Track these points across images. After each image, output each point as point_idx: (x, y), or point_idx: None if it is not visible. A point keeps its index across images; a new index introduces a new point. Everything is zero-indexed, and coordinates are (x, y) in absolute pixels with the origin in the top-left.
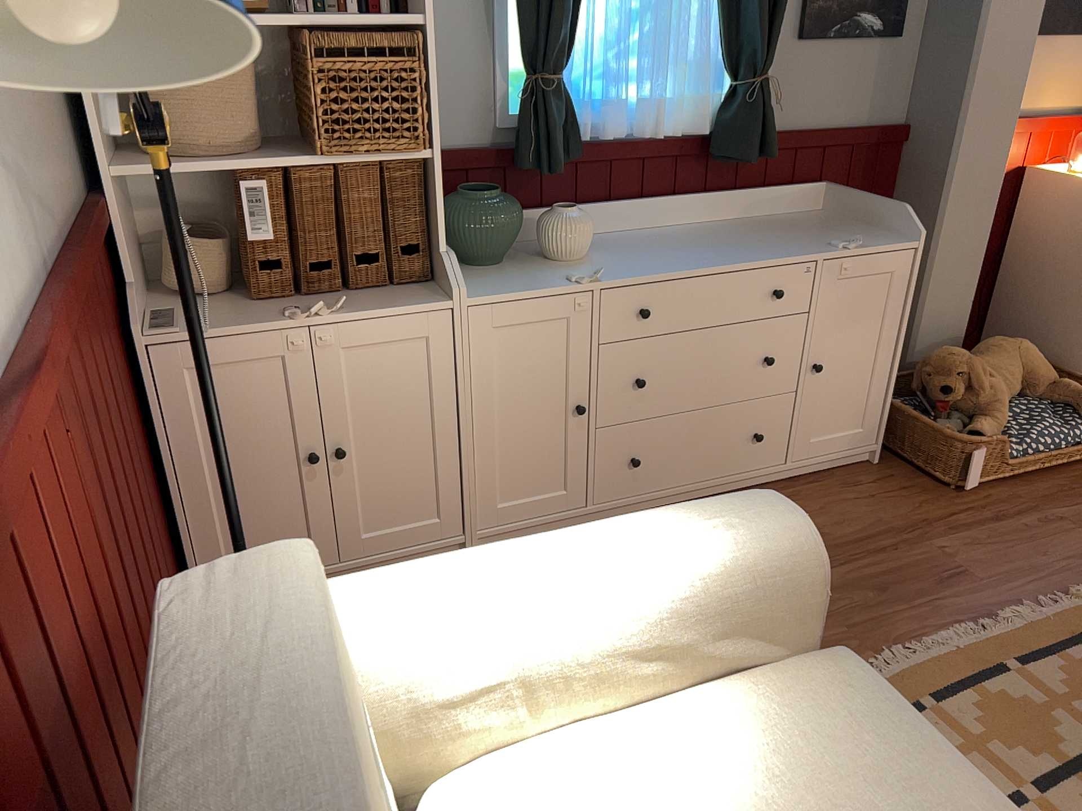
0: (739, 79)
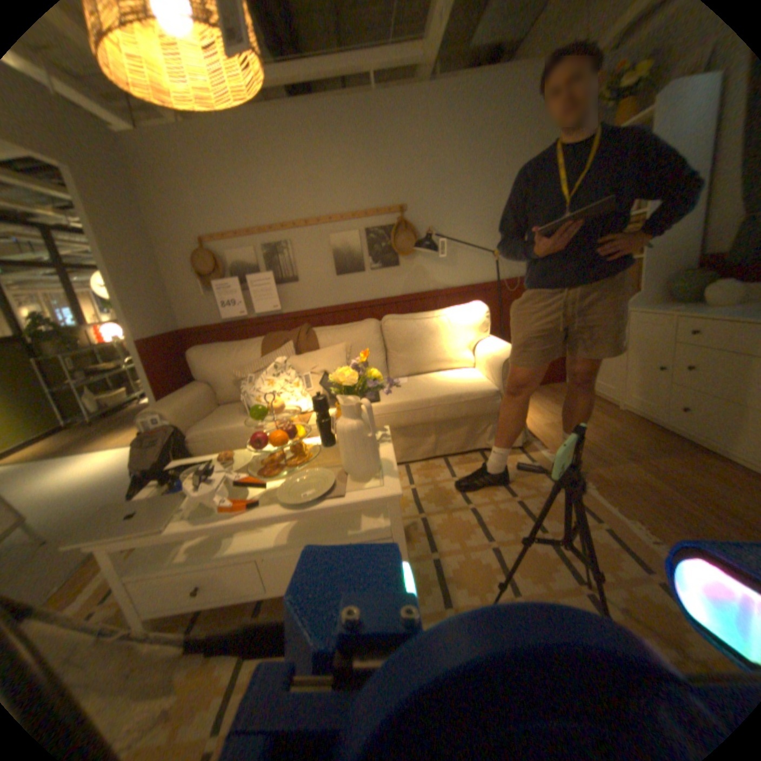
0: None
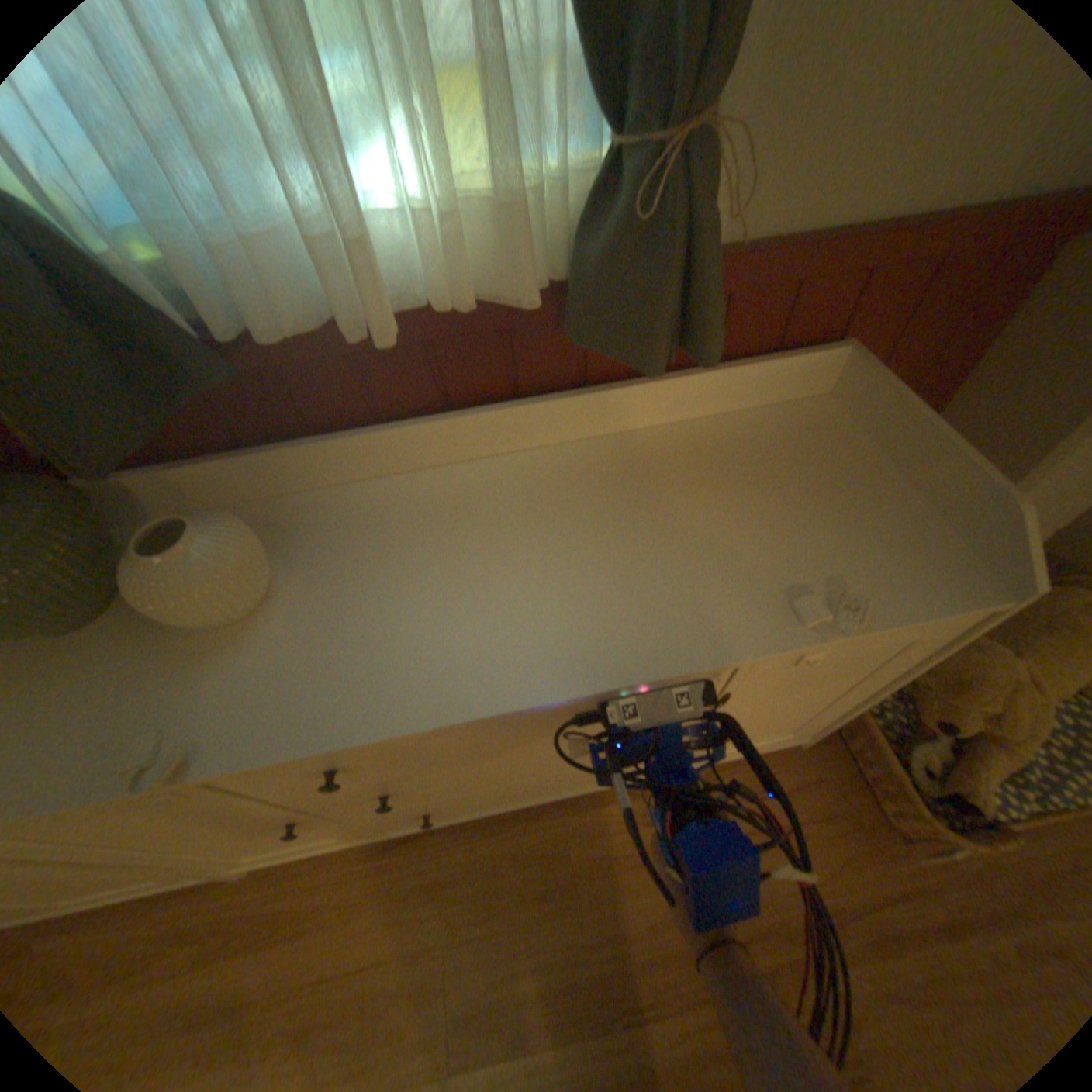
0: (631, 119)
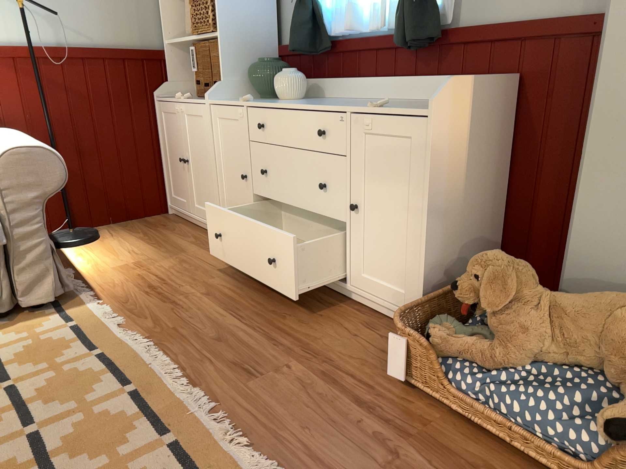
0: None
